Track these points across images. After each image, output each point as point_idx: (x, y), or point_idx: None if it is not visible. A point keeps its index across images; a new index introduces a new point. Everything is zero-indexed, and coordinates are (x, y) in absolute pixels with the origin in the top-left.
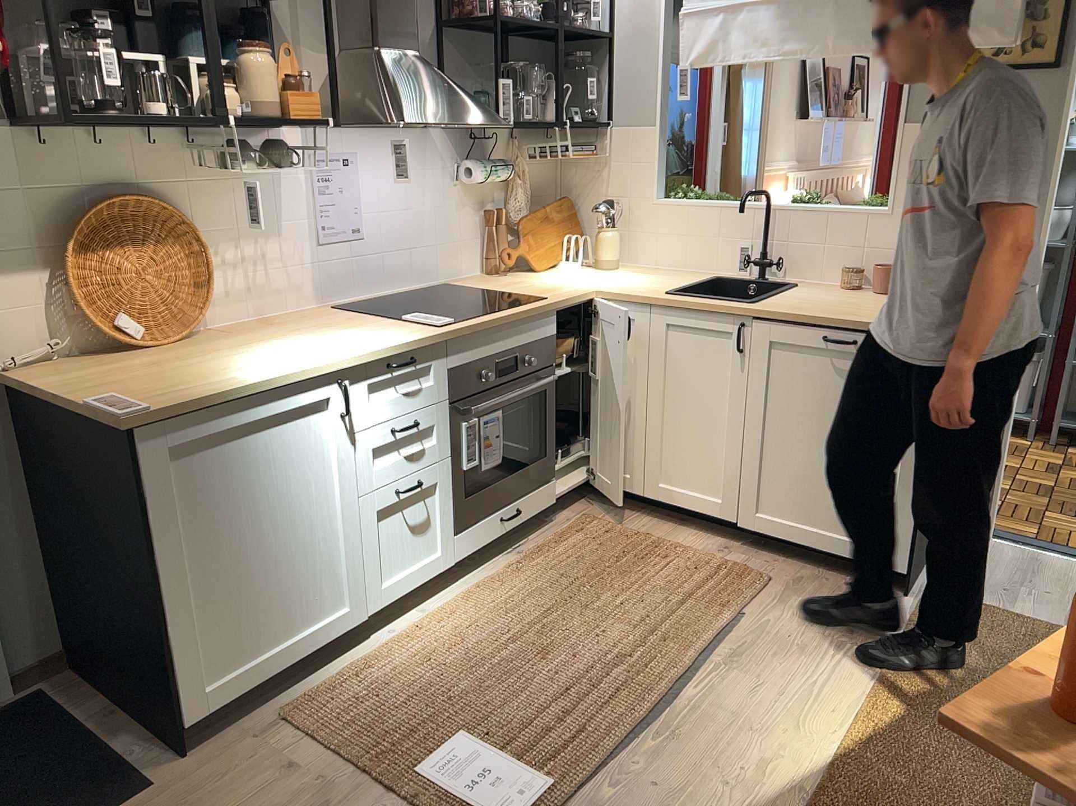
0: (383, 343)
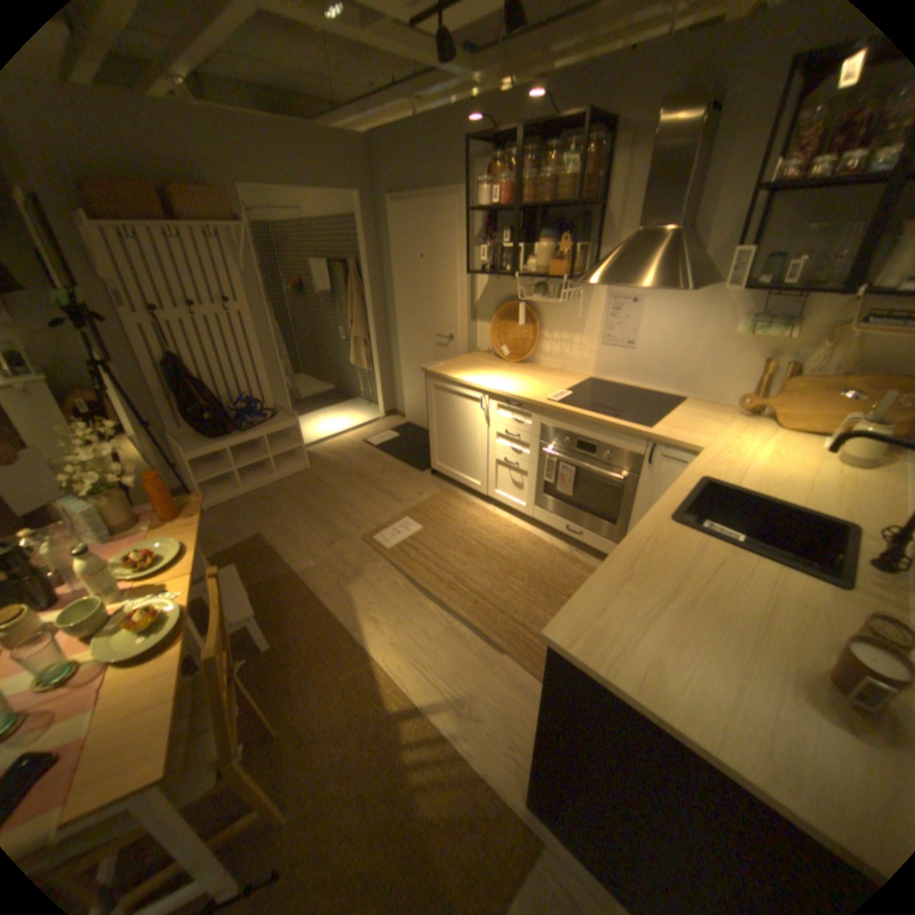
0: (510, 391)
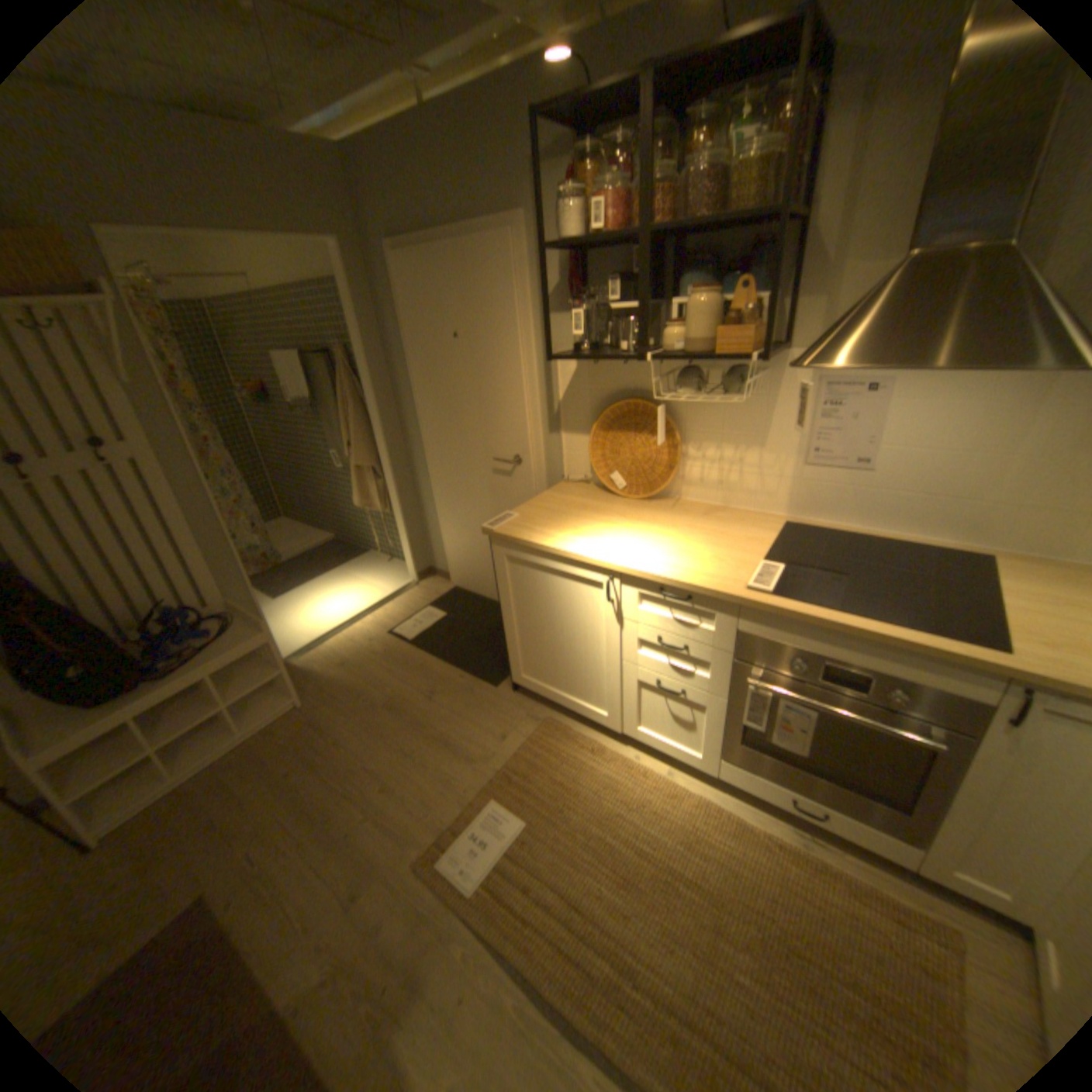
0: (668, 570)
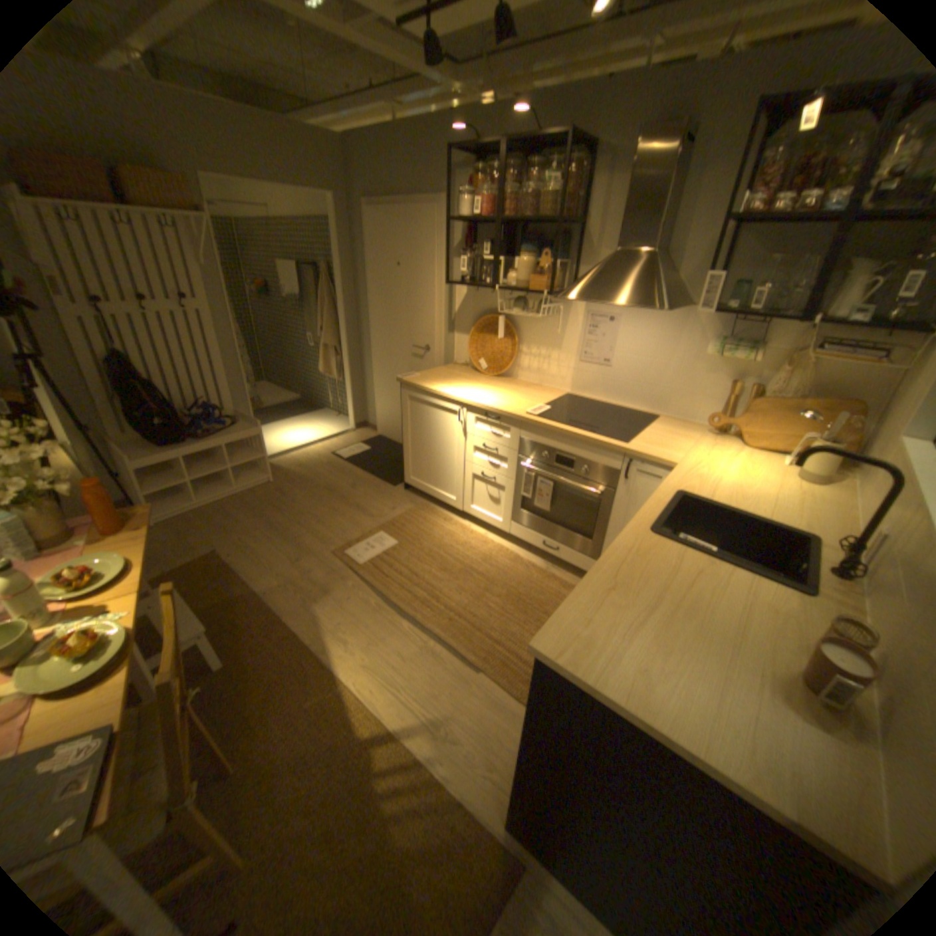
0: (490, 404)
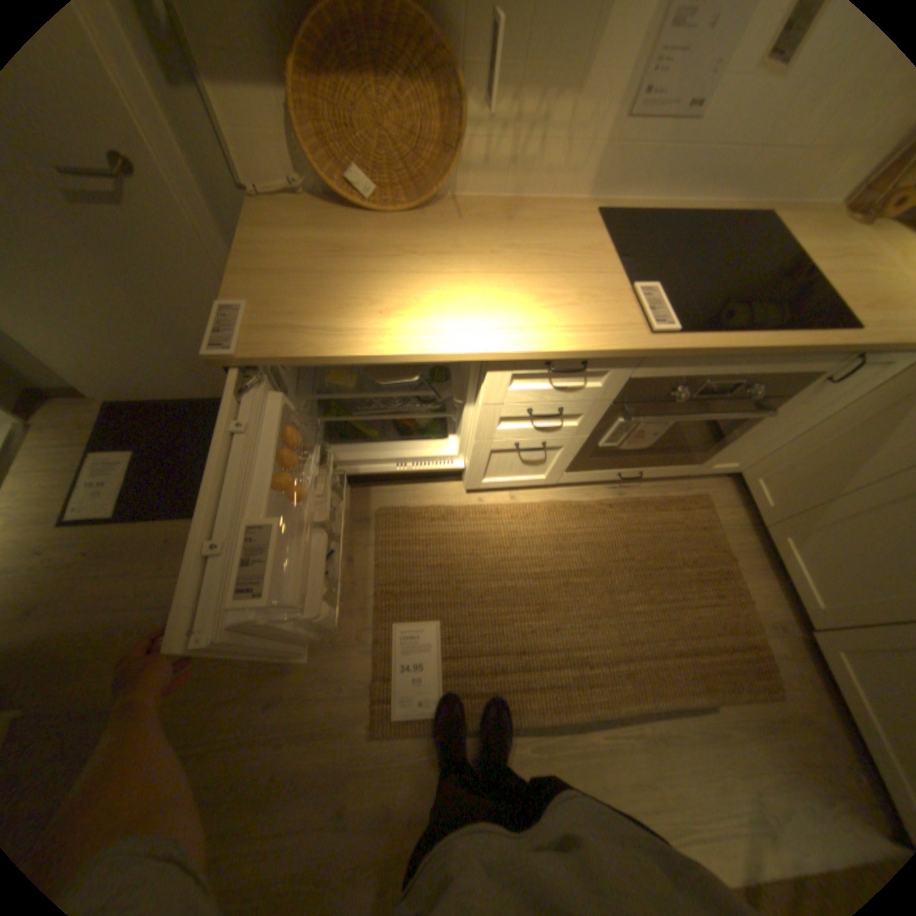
0: (557, 337)
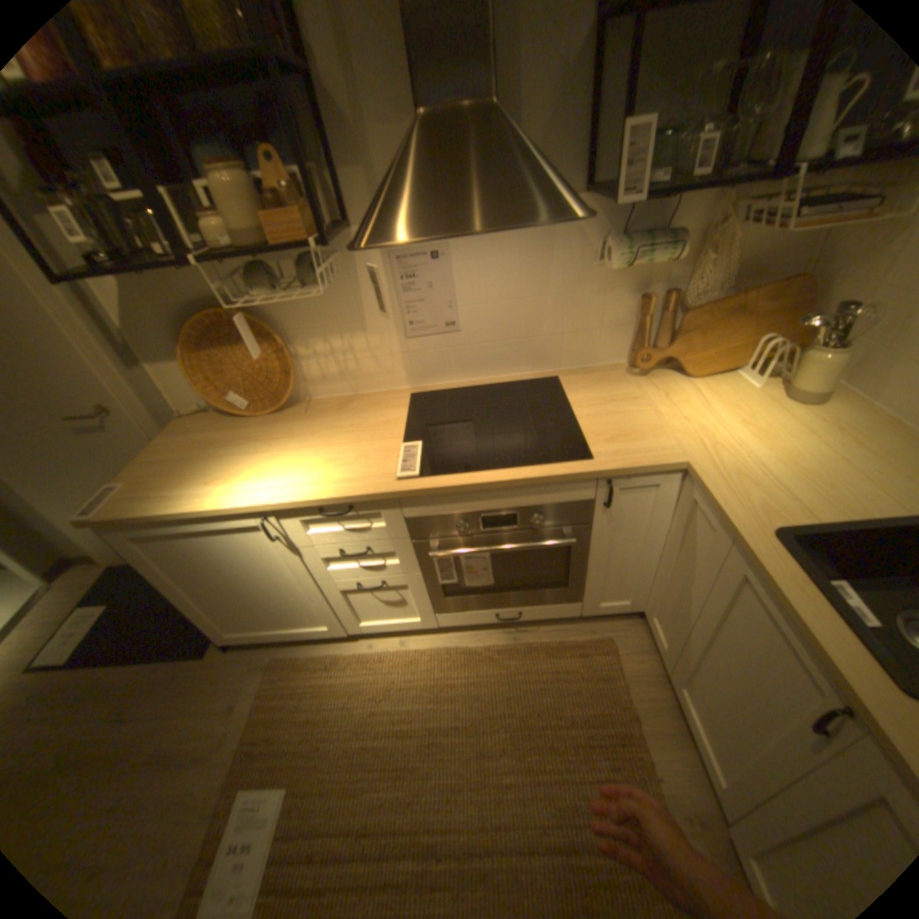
0: (319, 489)
